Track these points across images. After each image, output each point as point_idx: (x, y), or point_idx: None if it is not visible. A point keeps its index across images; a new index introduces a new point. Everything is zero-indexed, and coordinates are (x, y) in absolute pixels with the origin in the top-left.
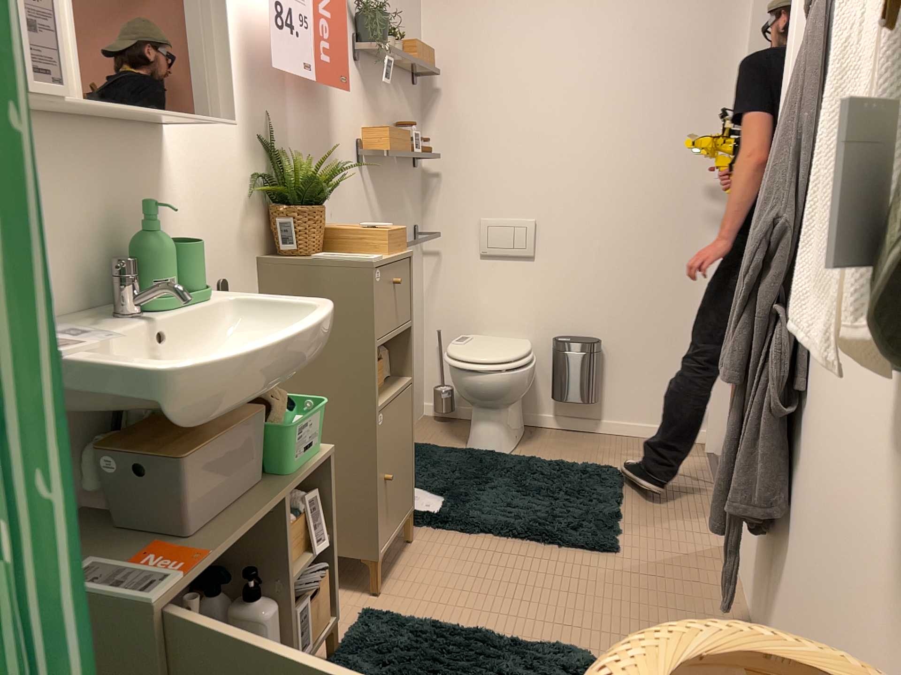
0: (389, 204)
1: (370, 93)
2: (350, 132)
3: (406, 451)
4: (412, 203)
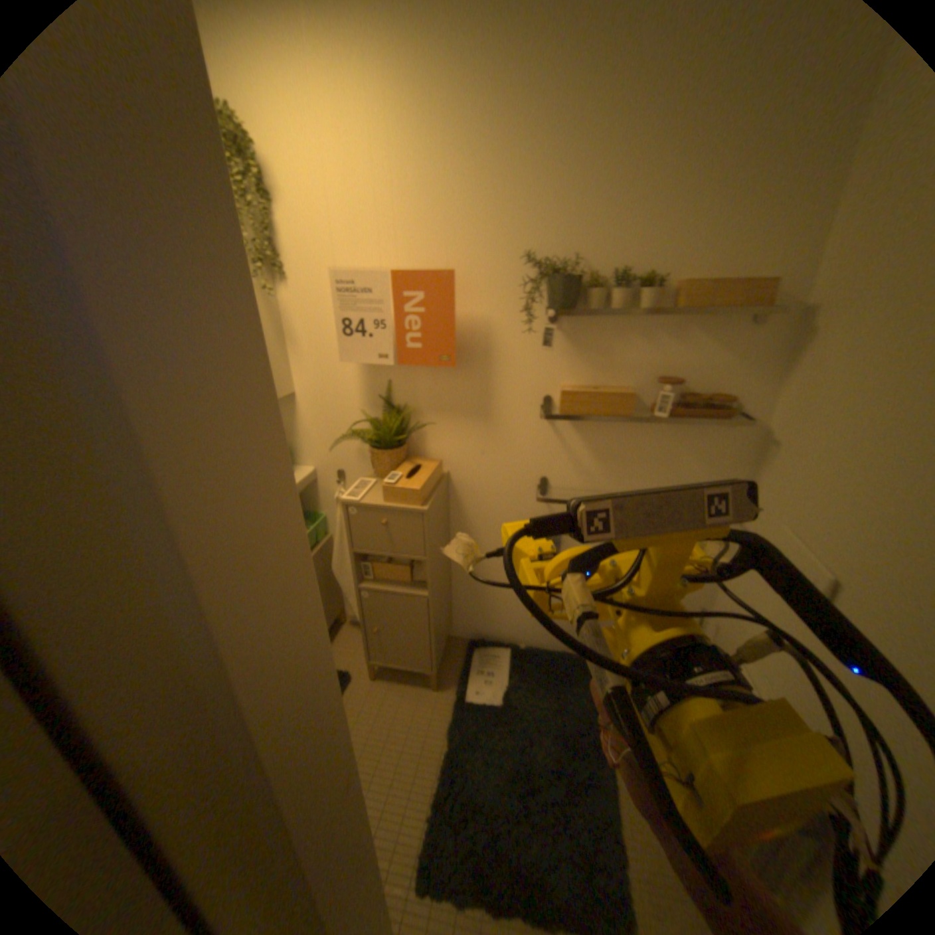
0: (621, 458)
1: (588, 347)
2: (528, 389)
3: (414, 634)
4: (706, 464)
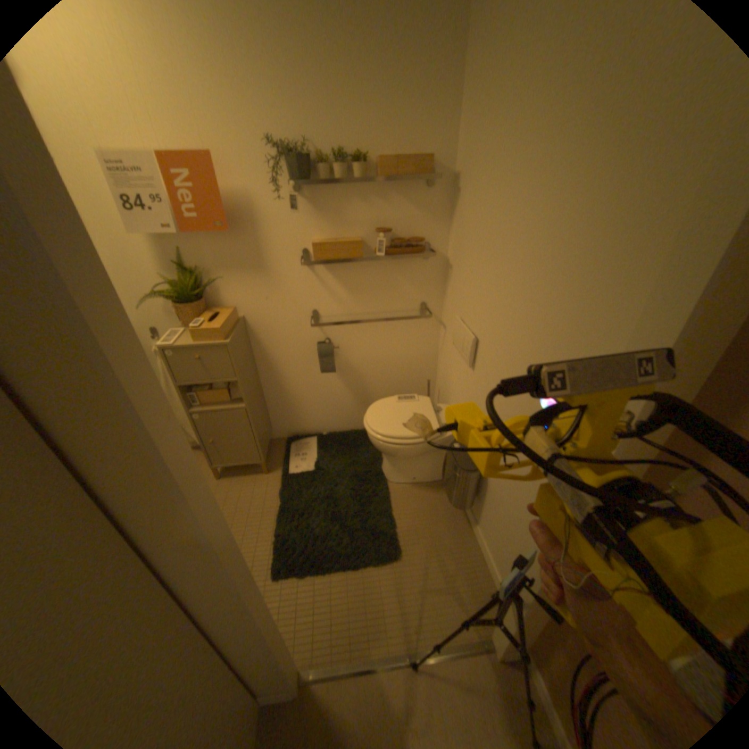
0: (363, 289)
1: (326, 210)
2: (290, 245)
3: (241, 437)
4: (416, 286)
